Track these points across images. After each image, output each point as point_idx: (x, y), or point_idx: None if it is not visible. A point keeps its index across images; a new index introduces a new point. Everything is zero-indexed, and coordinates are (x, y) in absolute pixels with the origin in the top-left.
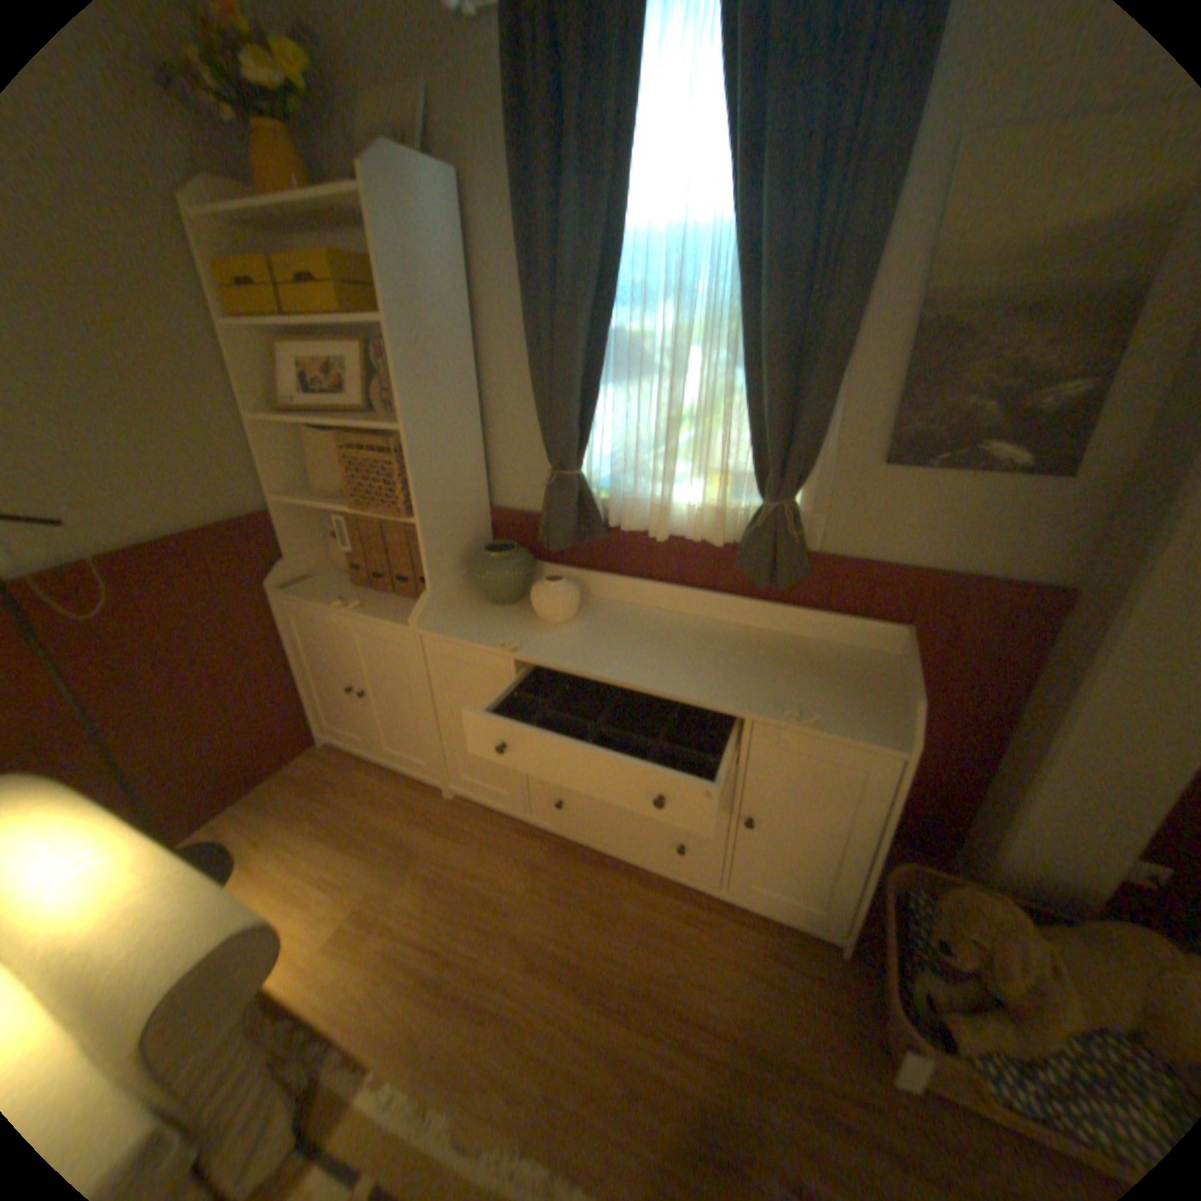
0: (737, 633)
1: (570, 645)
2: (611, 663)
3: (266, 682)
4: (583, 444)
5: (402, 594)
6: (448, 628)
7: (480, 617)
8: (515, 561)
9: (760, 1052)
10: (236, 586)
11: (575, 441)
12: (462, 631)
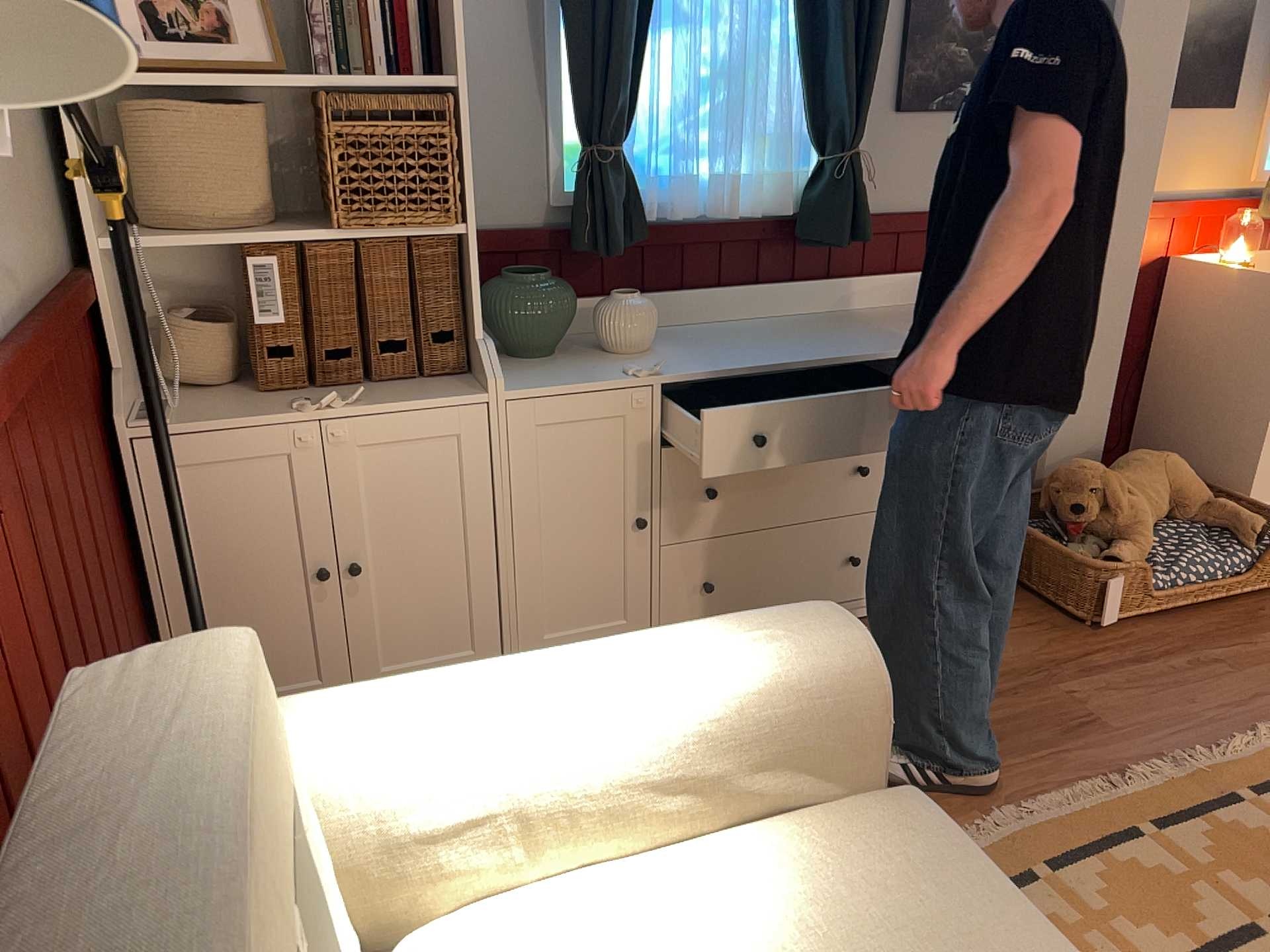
0: (803, 319)
1: (694, 358)
2: (761, 356)
3: (136, 628)
4: (630, 110)
5: (383, 380)
6: (536, 383)
7: (544, 369)
8: (562, 283)
9: (1023, 667)
10: (91, 423)
11: (628, 105)
12: (558, 380)
